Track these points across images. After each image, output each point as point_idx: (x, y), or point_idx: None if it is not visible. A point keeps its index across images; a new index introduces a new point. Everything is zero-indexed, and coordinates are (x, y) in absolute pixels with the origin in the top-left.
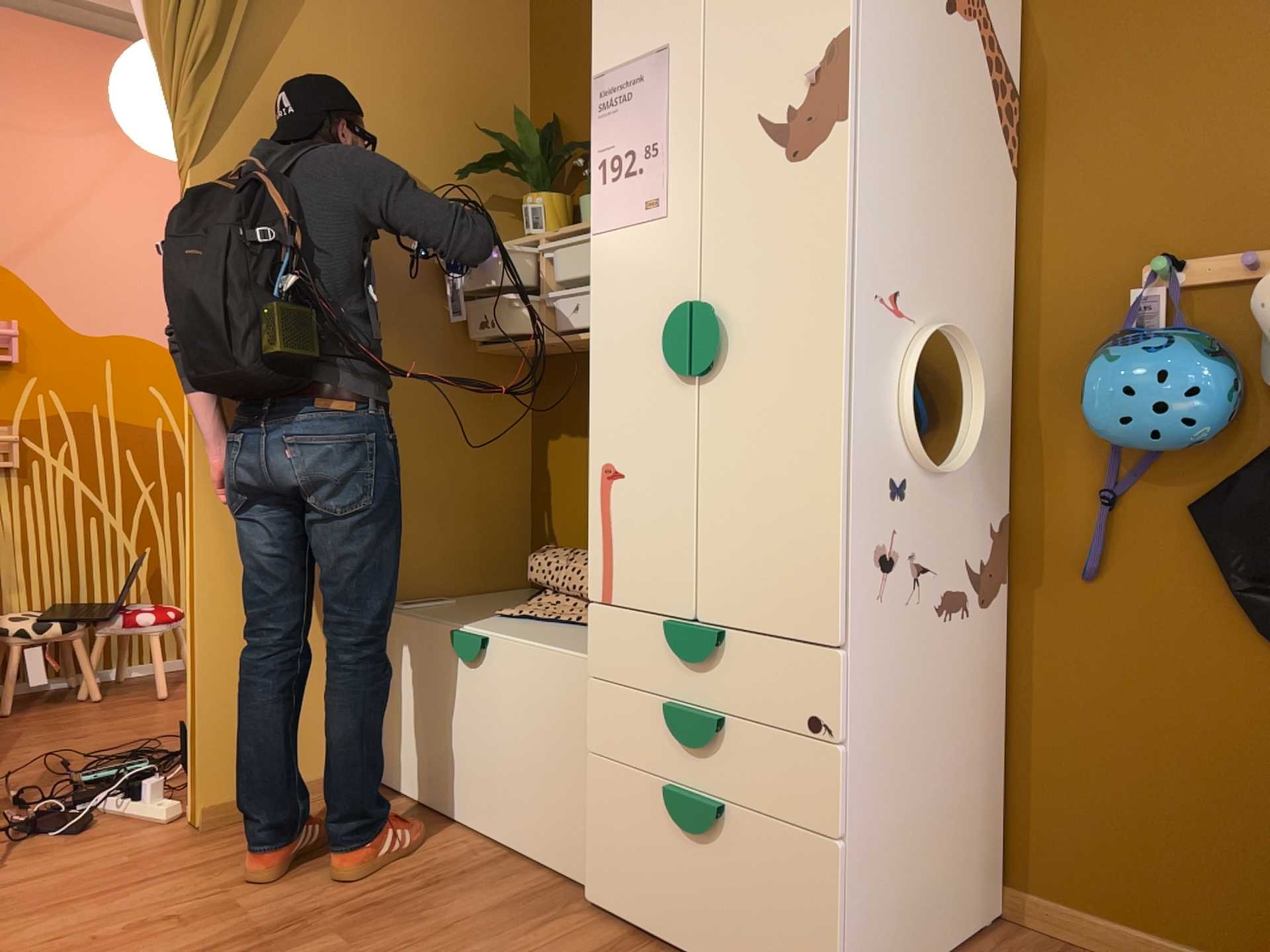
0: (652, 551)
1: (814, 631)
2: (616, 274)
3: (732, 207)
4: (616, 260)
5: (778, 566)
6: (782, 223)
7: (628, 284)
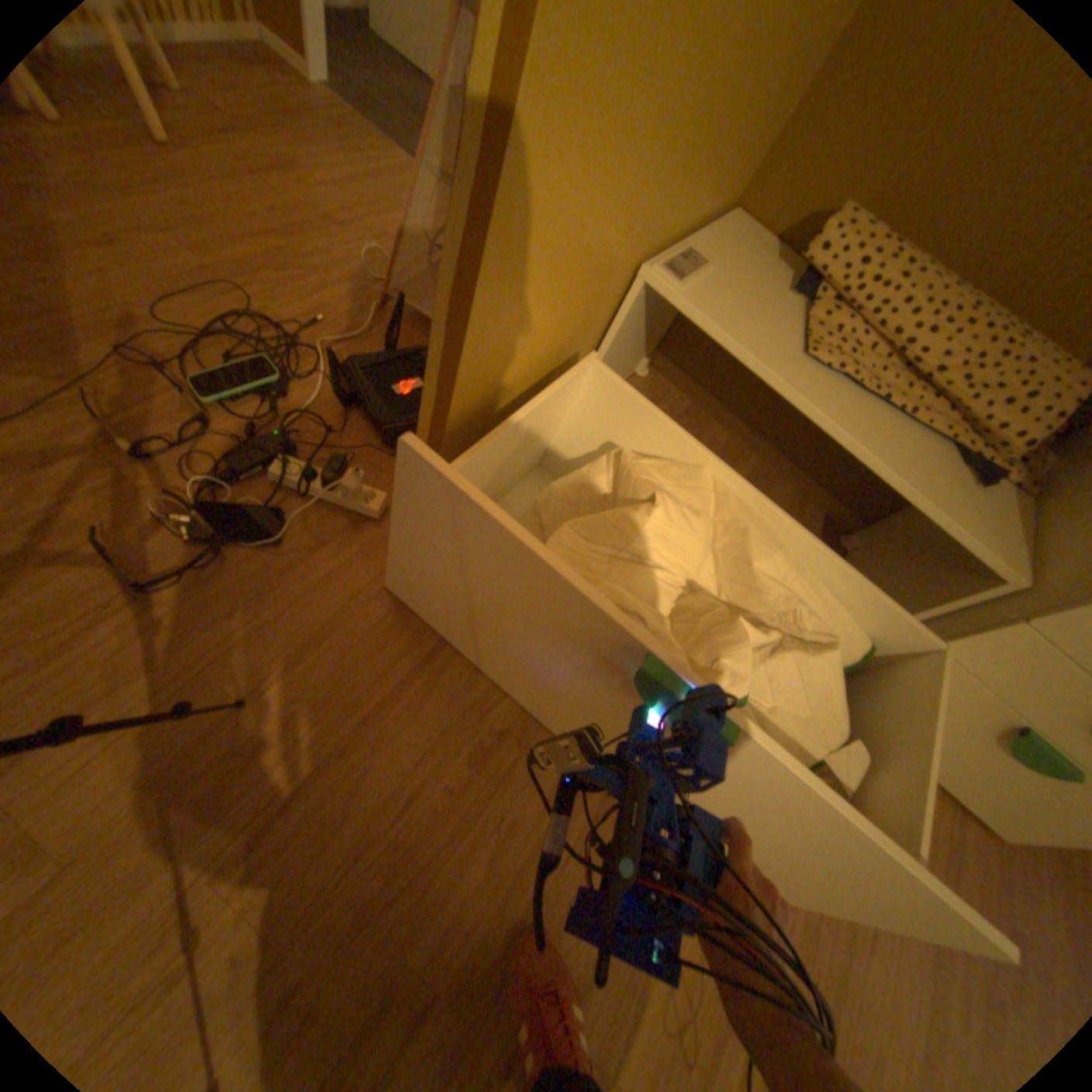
0: None
1: None
2: None
3: None
4: None
5: None
6: None
7: None
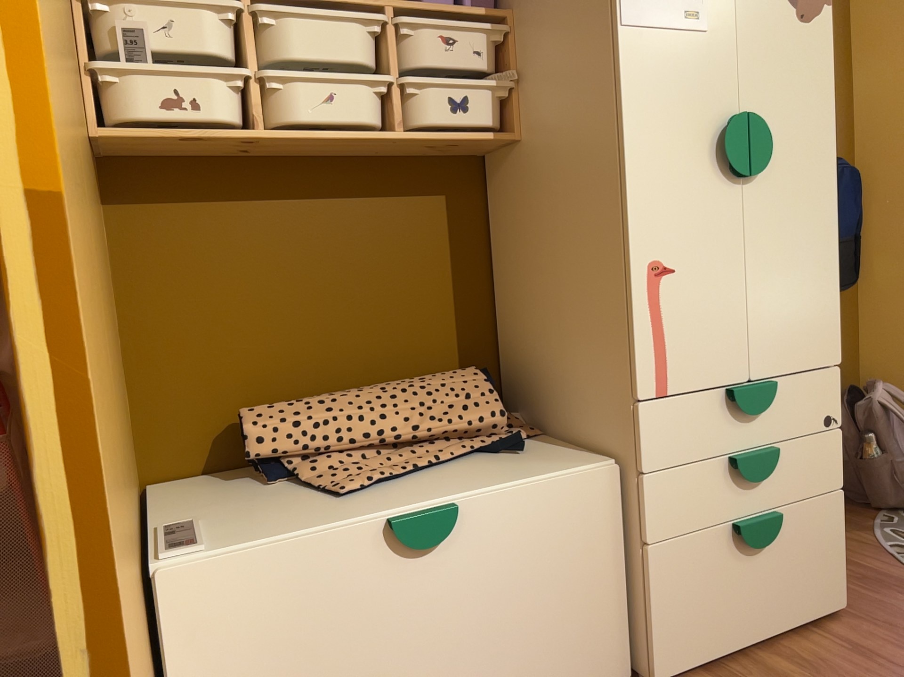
0: (710, 334)
1: (827, 358)
2: (656, 74)
3: (761, 42)
4: (655, 60)
5: (805, 320)
6: (796, 66)
7: (670, 88)
